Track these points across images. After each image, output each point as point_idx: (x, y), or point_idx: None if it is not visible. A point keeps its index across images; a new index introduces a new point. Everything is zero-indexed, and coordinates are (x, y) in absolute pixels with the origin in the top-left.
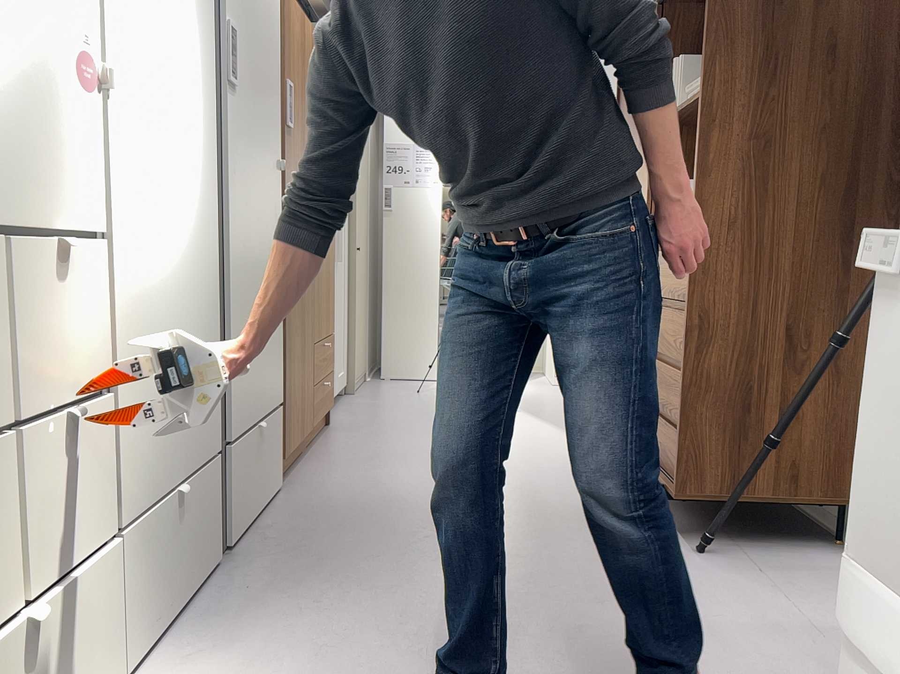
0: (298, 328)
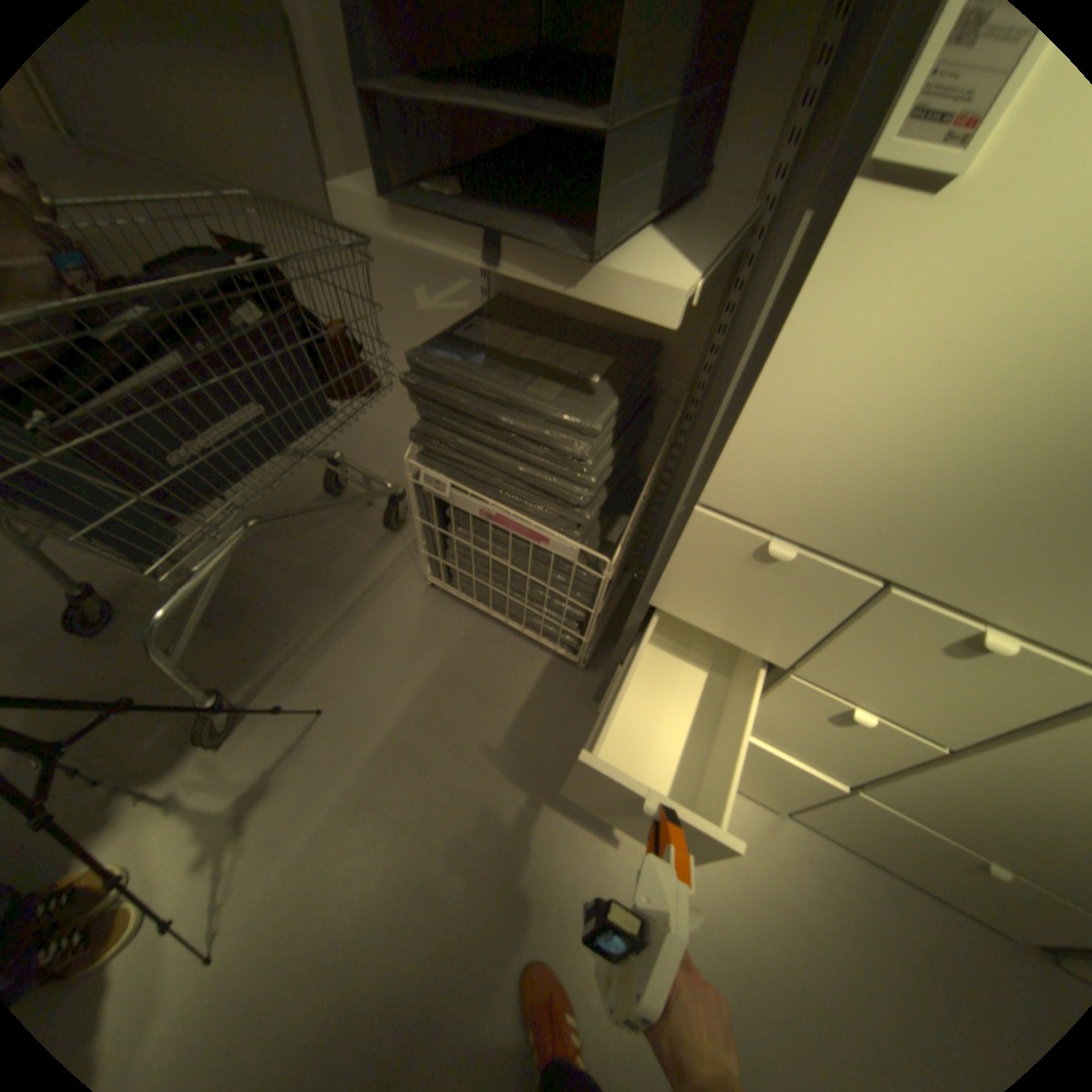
0: None
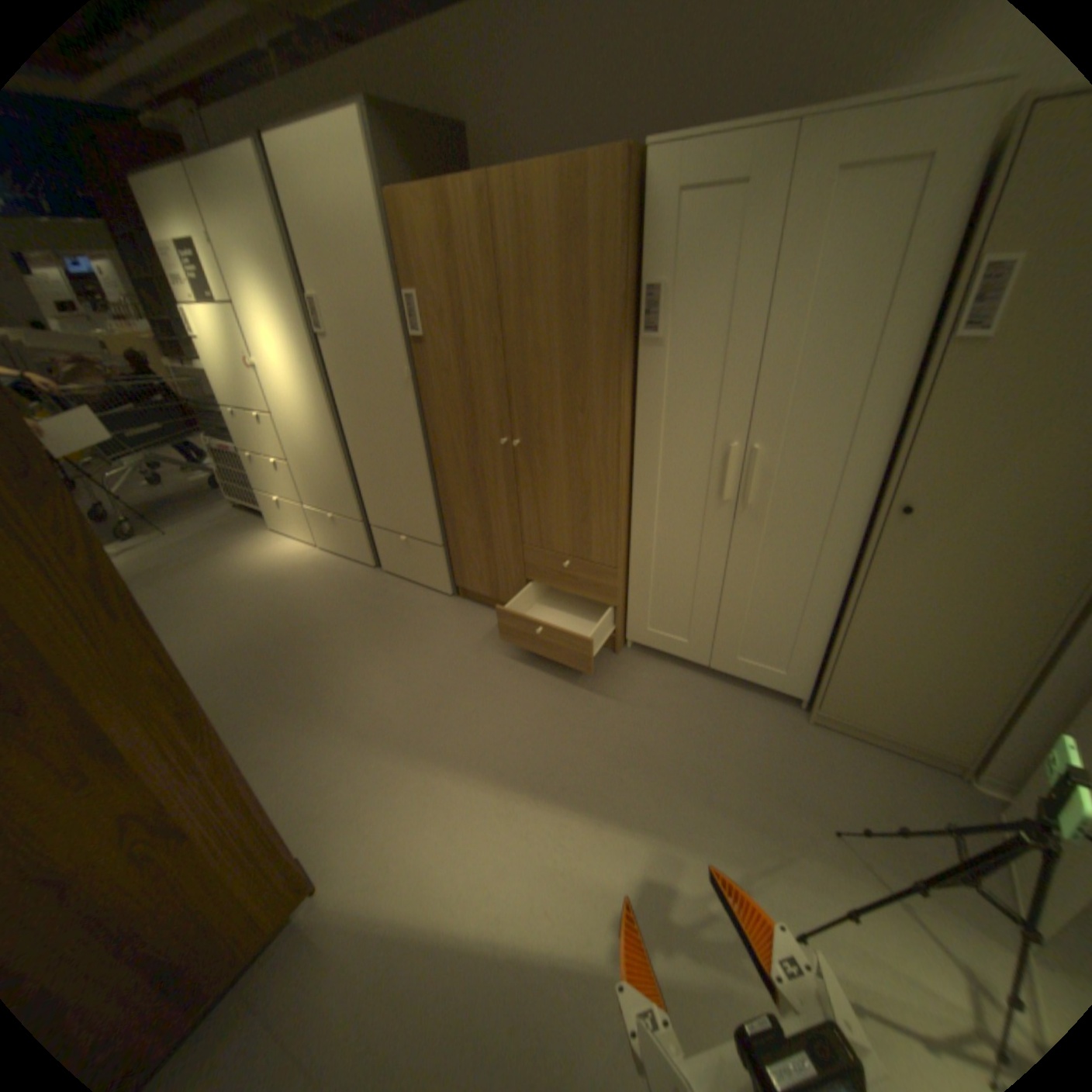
0: (476, 513)
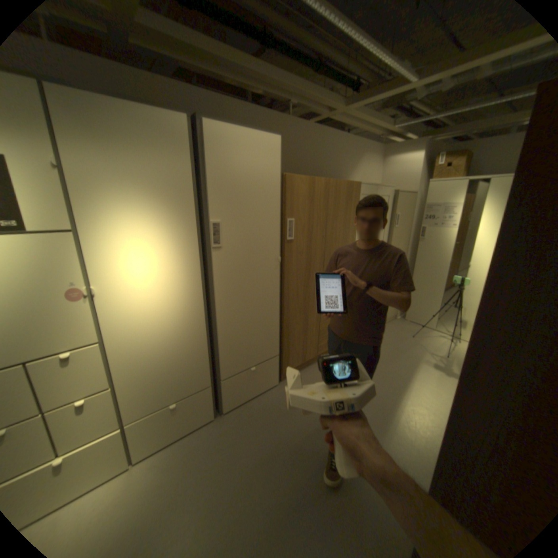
0: (301, 321)
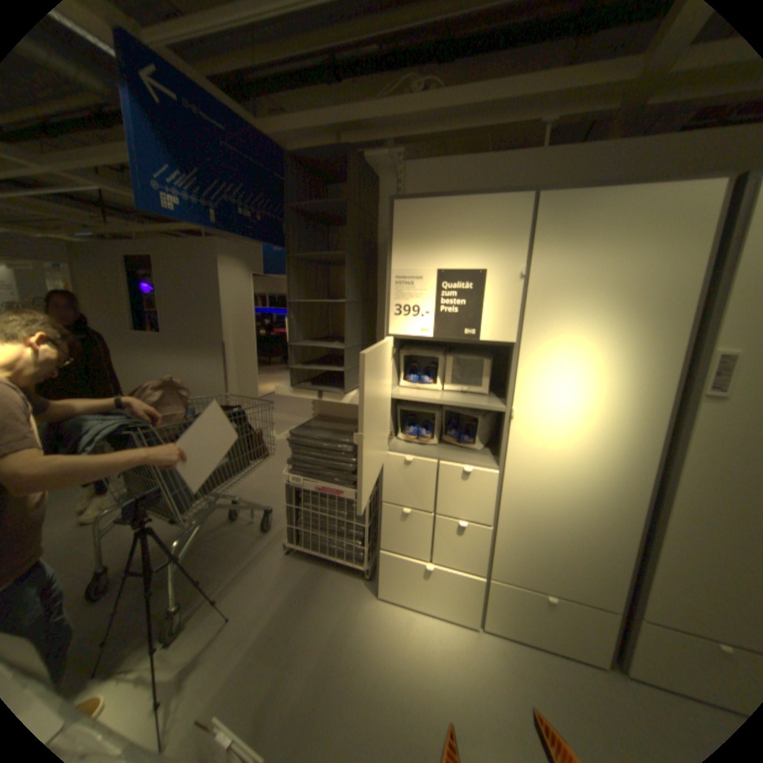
0: None
